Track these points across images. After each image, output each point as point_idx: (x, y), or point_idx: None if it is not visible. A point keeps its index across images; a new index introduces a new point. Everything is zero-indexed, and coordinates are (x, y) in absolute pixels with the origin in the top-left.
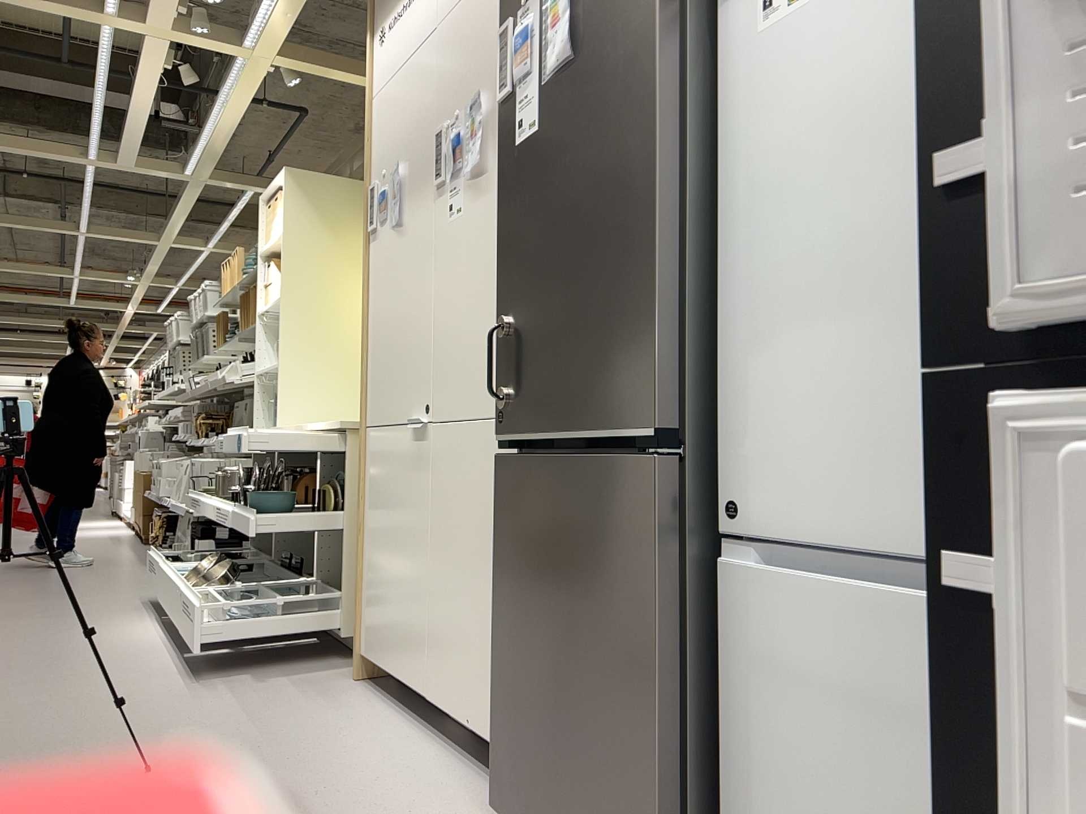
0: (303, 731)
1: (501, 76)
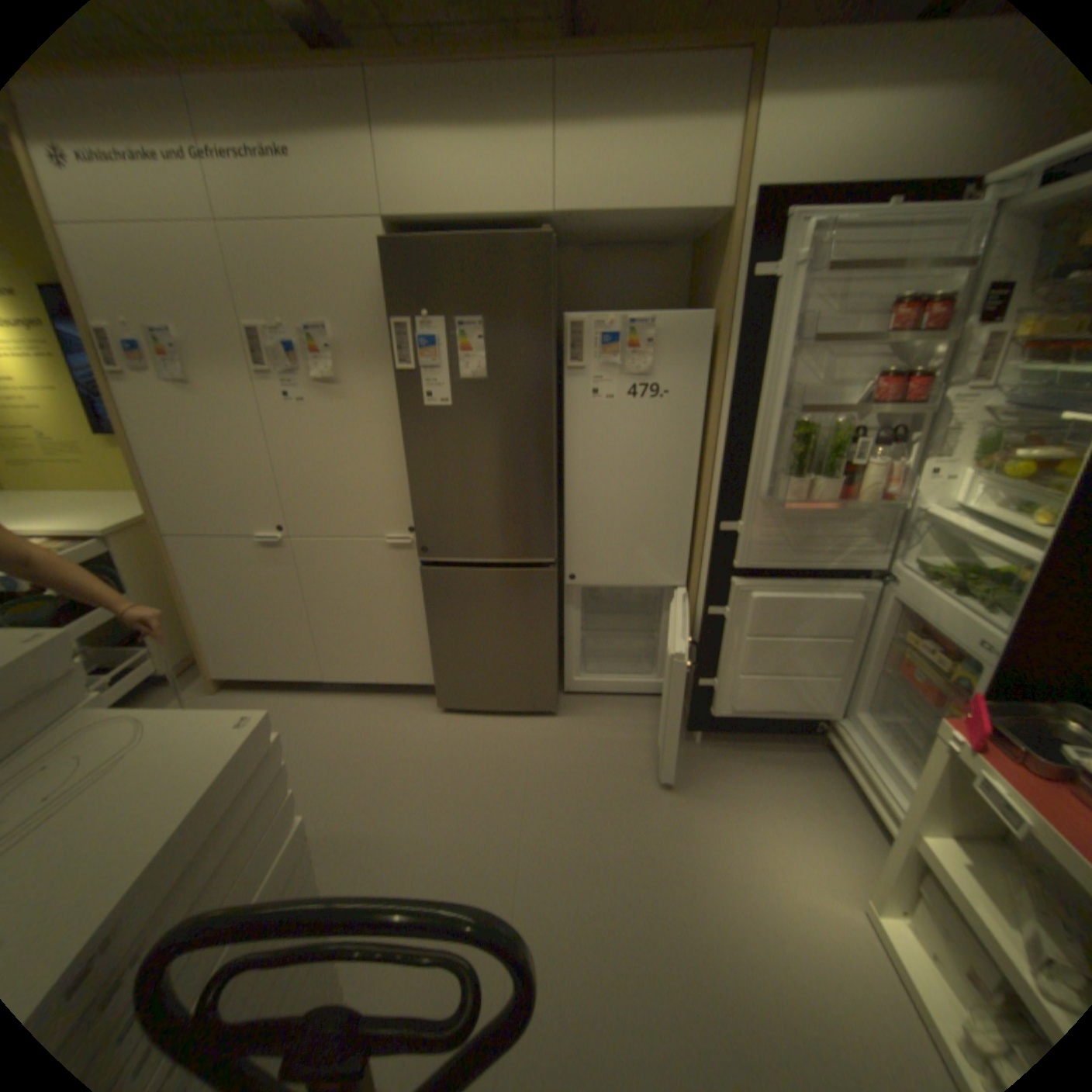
0: None
1: (401, 353)
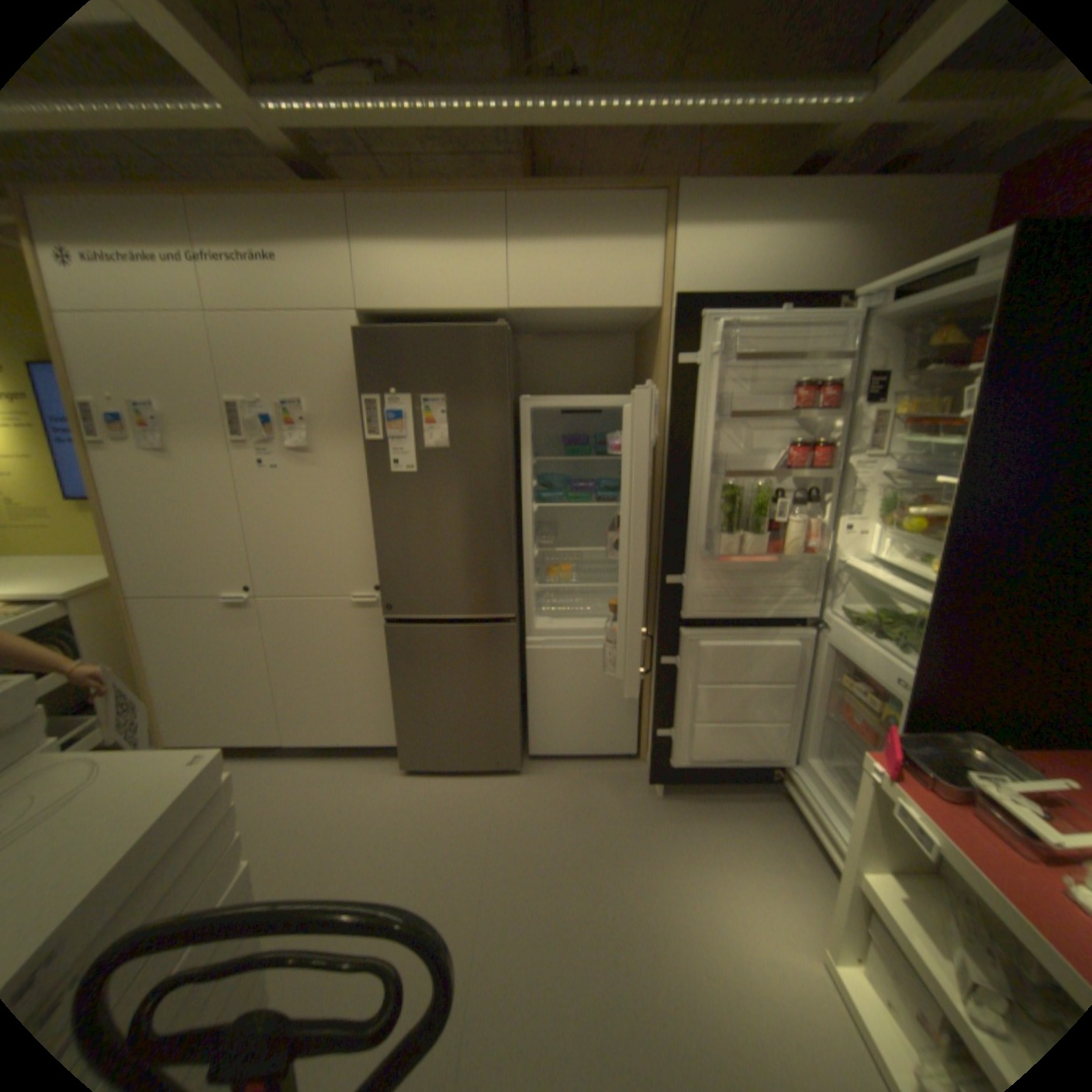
0: None
1: (370, 426)
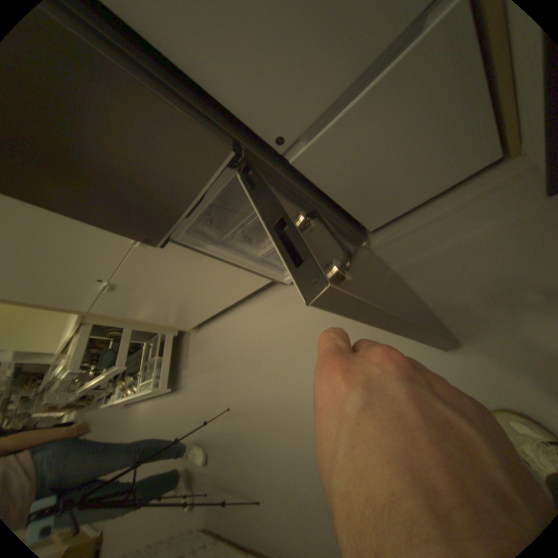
0: (222, 351)
1: None
